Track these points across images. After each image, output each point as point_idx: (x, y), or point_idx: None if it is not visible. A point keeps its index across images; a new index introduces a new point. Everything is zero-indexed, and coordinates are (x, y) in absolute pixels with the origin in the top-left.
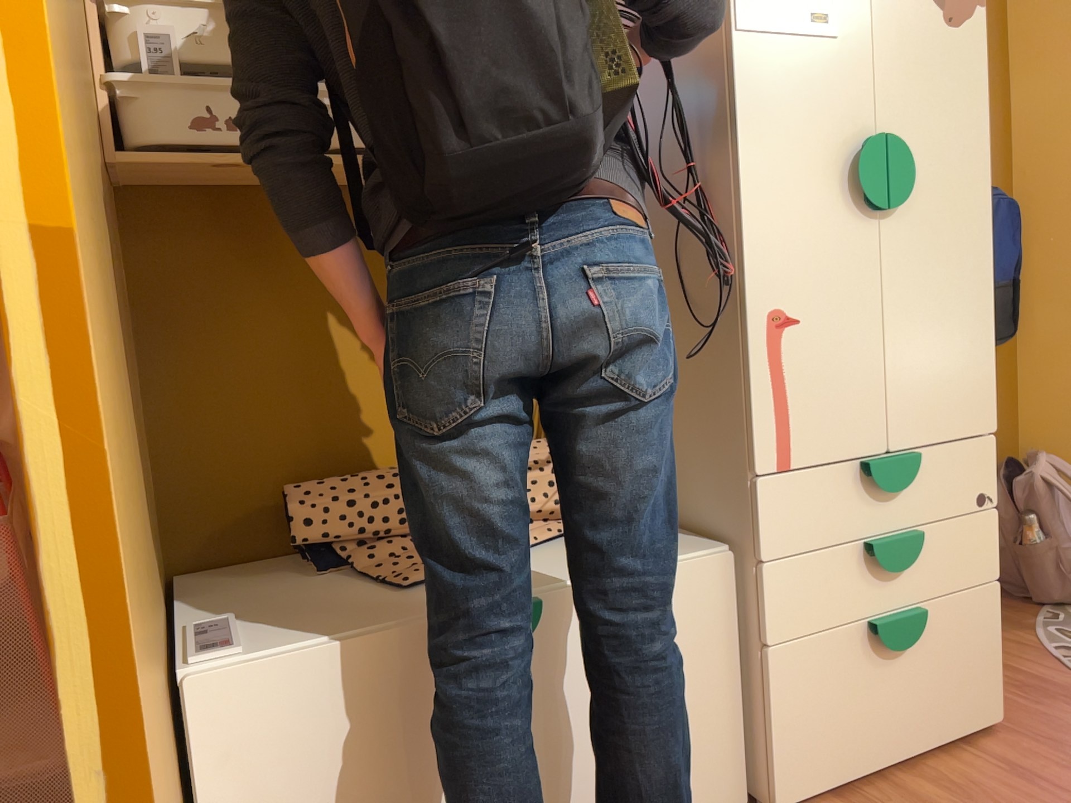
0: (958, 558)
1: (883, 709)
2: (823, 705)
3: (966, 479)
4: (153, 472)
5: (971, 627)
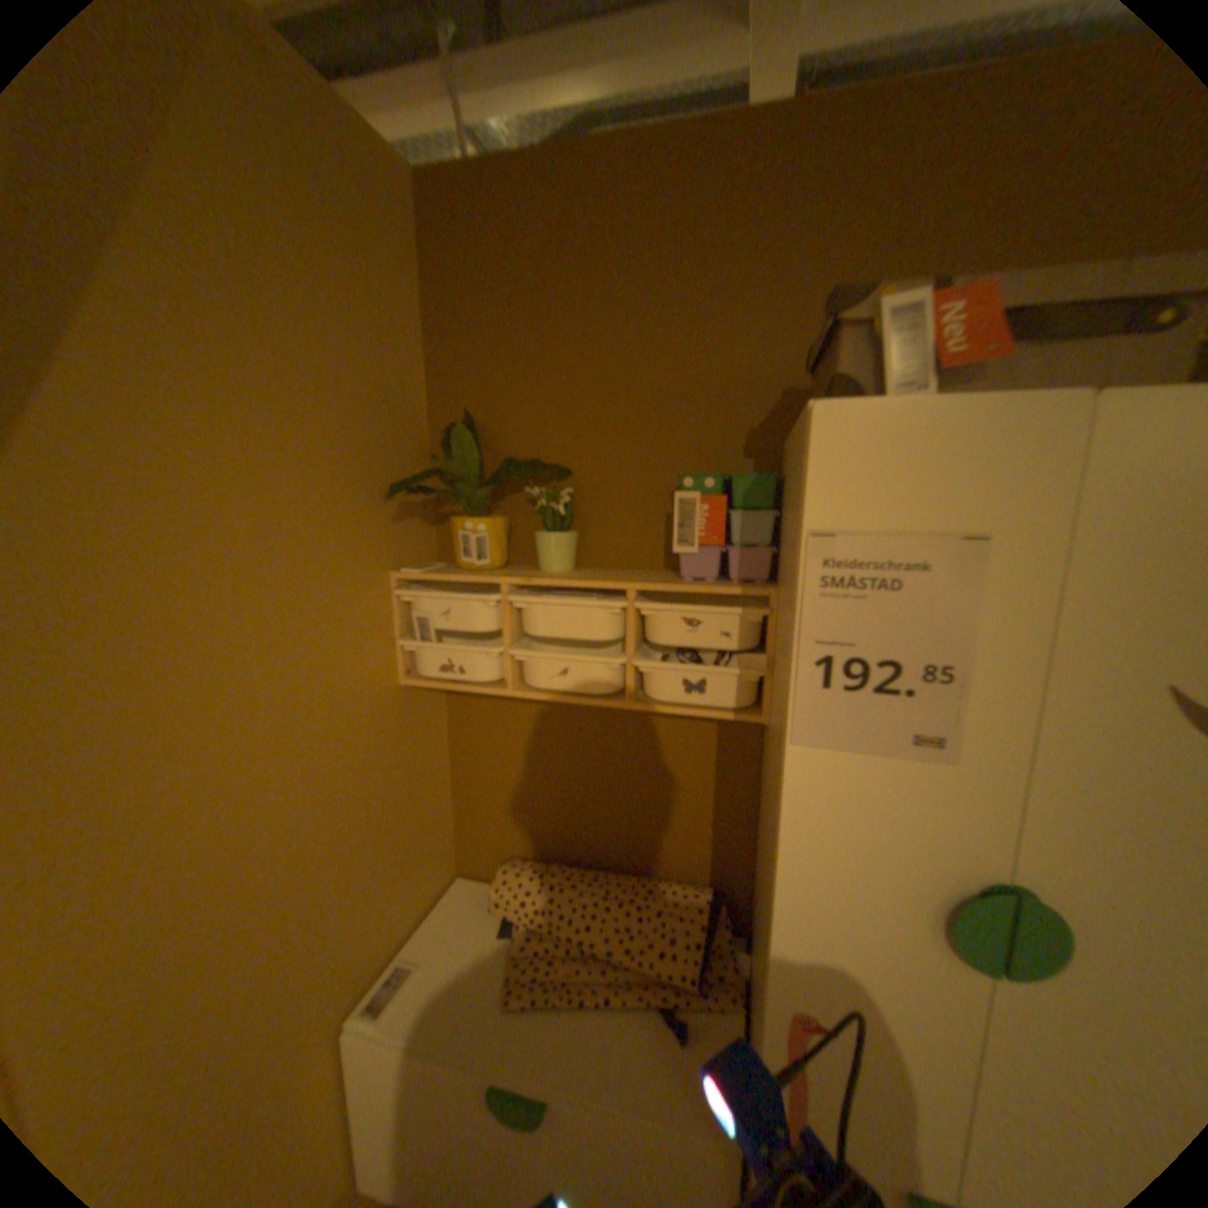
0: None
1: None
2: None
3: None
4: (455, 819)
5: None
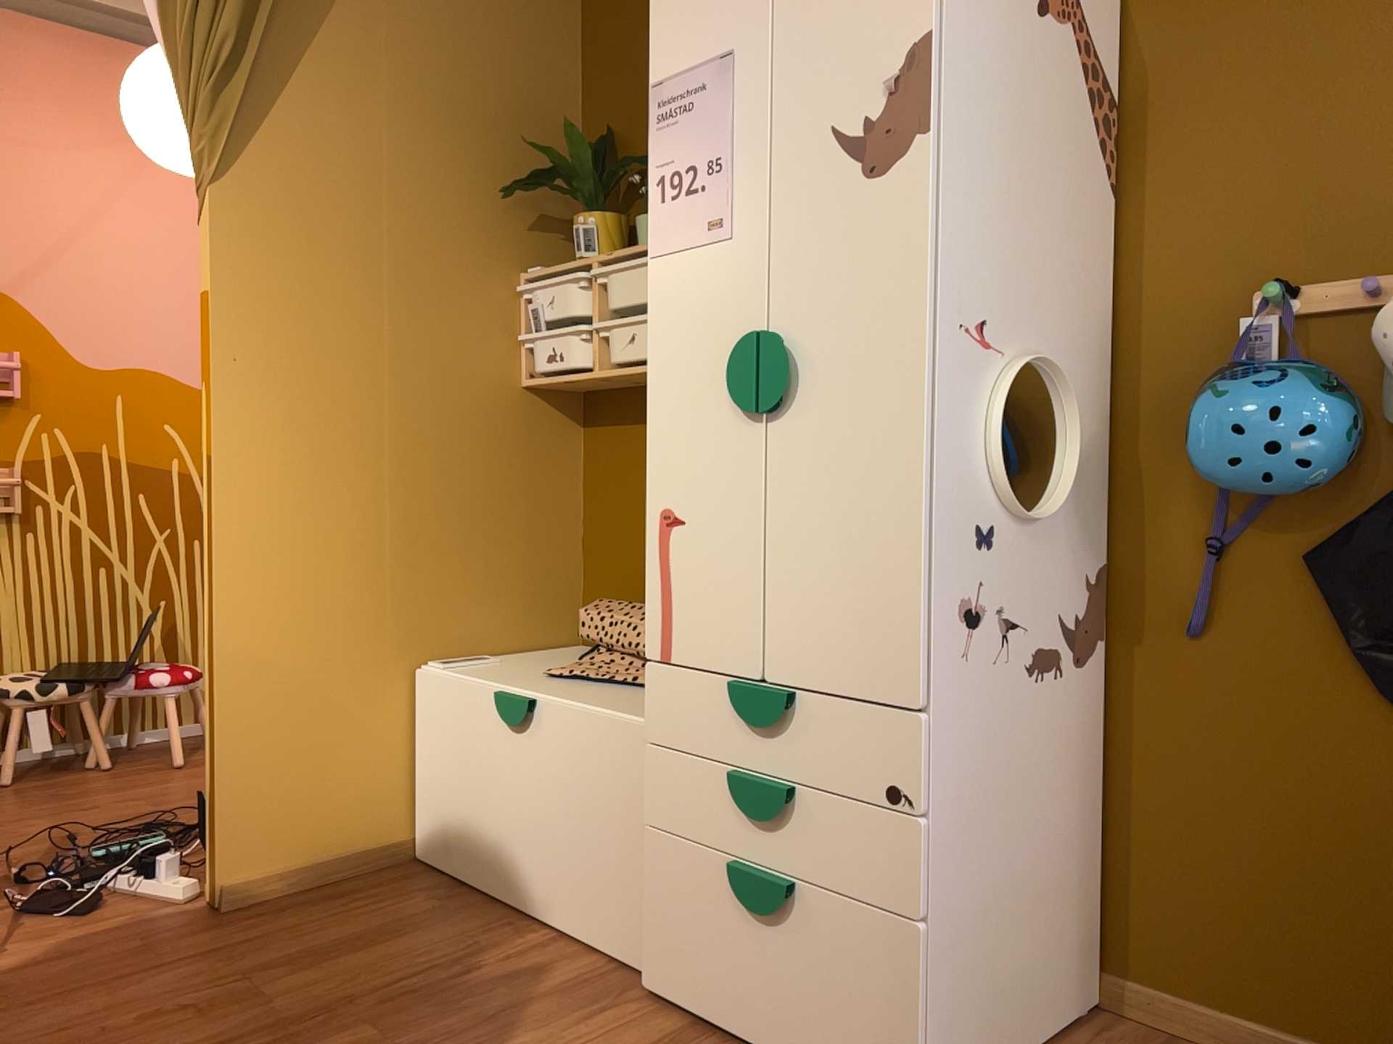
0: (852, 855)
1: (744, 971)
2: (684, 915)
3: (871, 757)
4: (578, 574)
5: (868, 959)
